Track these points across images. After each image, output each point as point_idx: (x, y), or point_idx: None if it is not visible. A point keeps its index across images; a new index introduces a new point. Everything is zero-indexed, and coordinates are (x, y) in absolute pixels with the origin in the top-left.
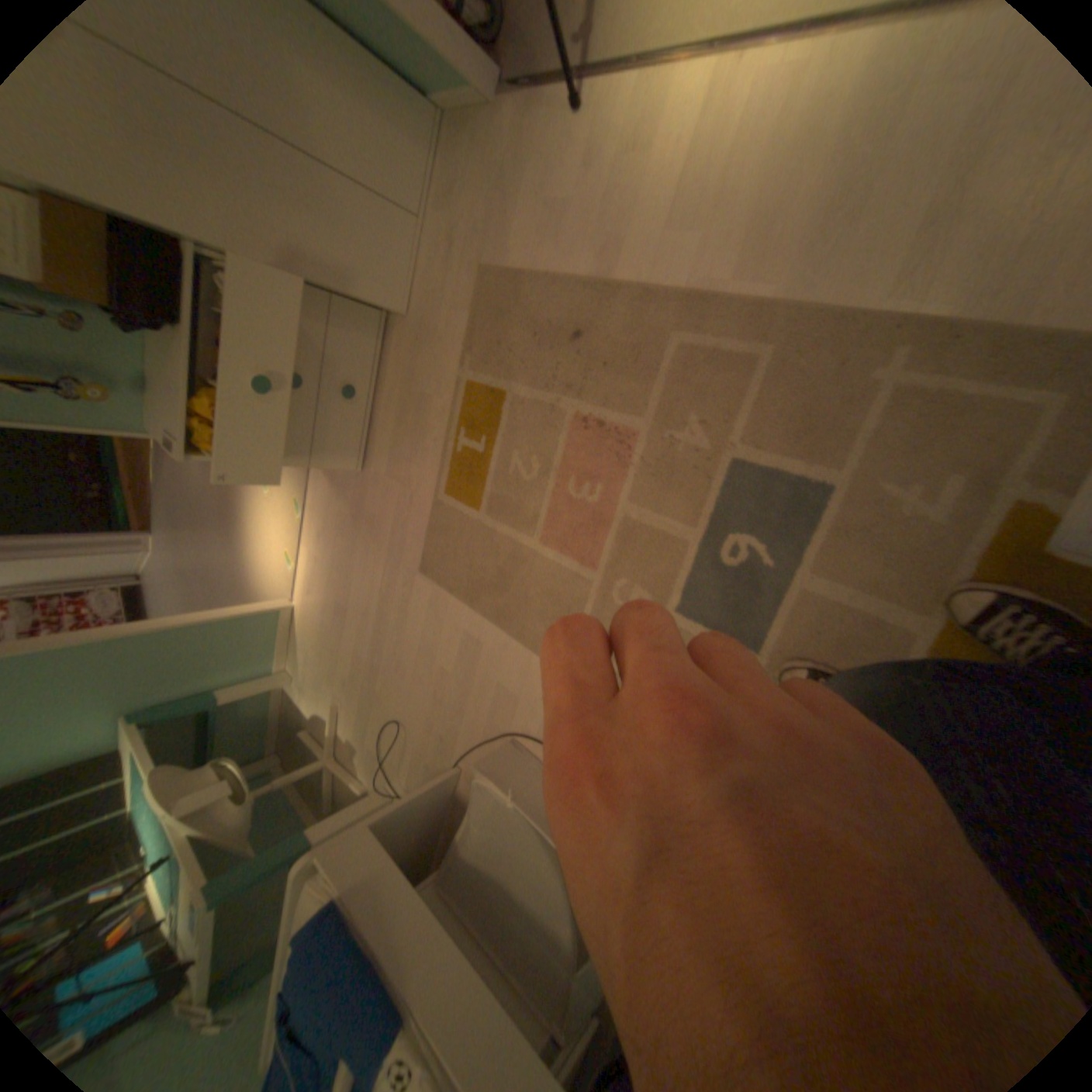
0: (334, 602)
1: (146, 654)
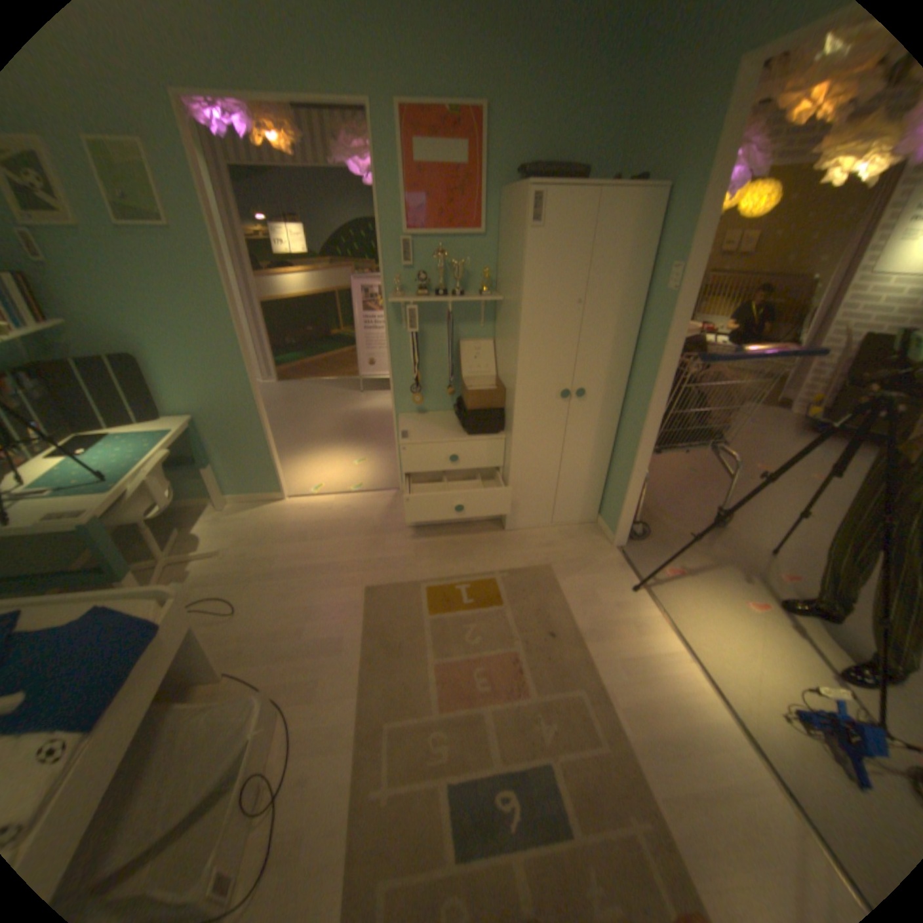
0: (305, 533)
1: (242, 427)
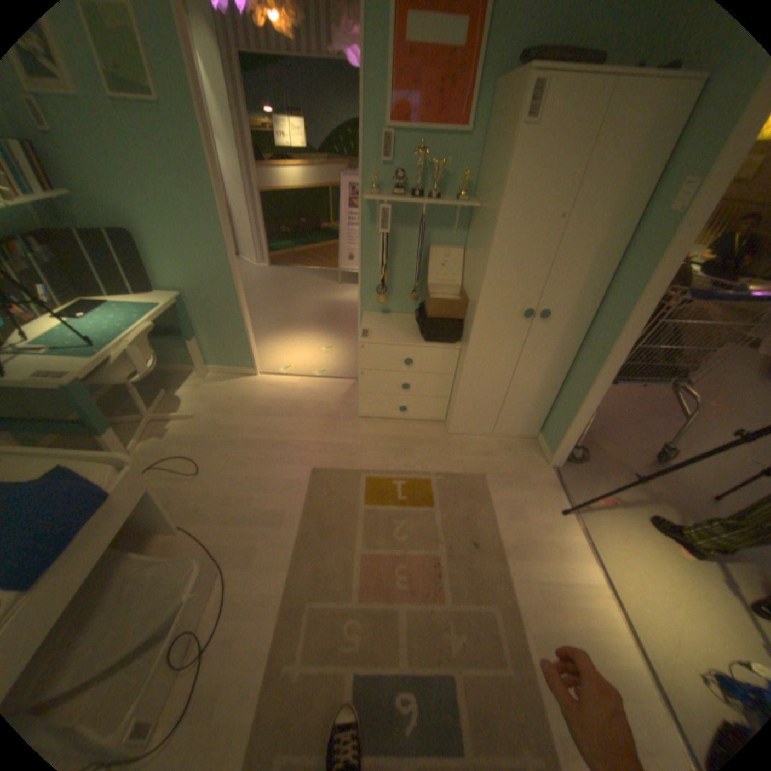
0: (269, 408)
1: (223, 307)
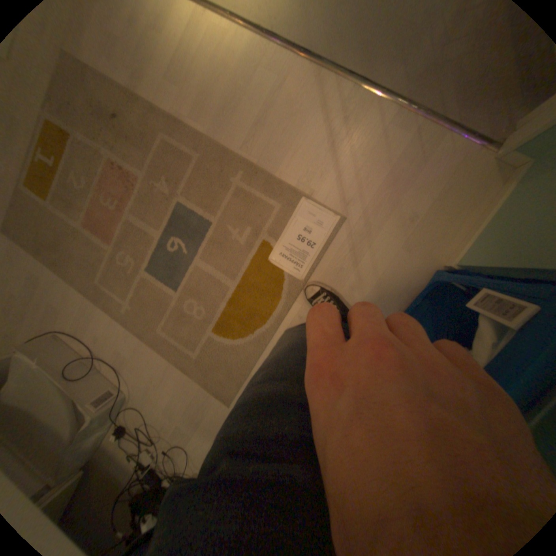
0: None
1: None
